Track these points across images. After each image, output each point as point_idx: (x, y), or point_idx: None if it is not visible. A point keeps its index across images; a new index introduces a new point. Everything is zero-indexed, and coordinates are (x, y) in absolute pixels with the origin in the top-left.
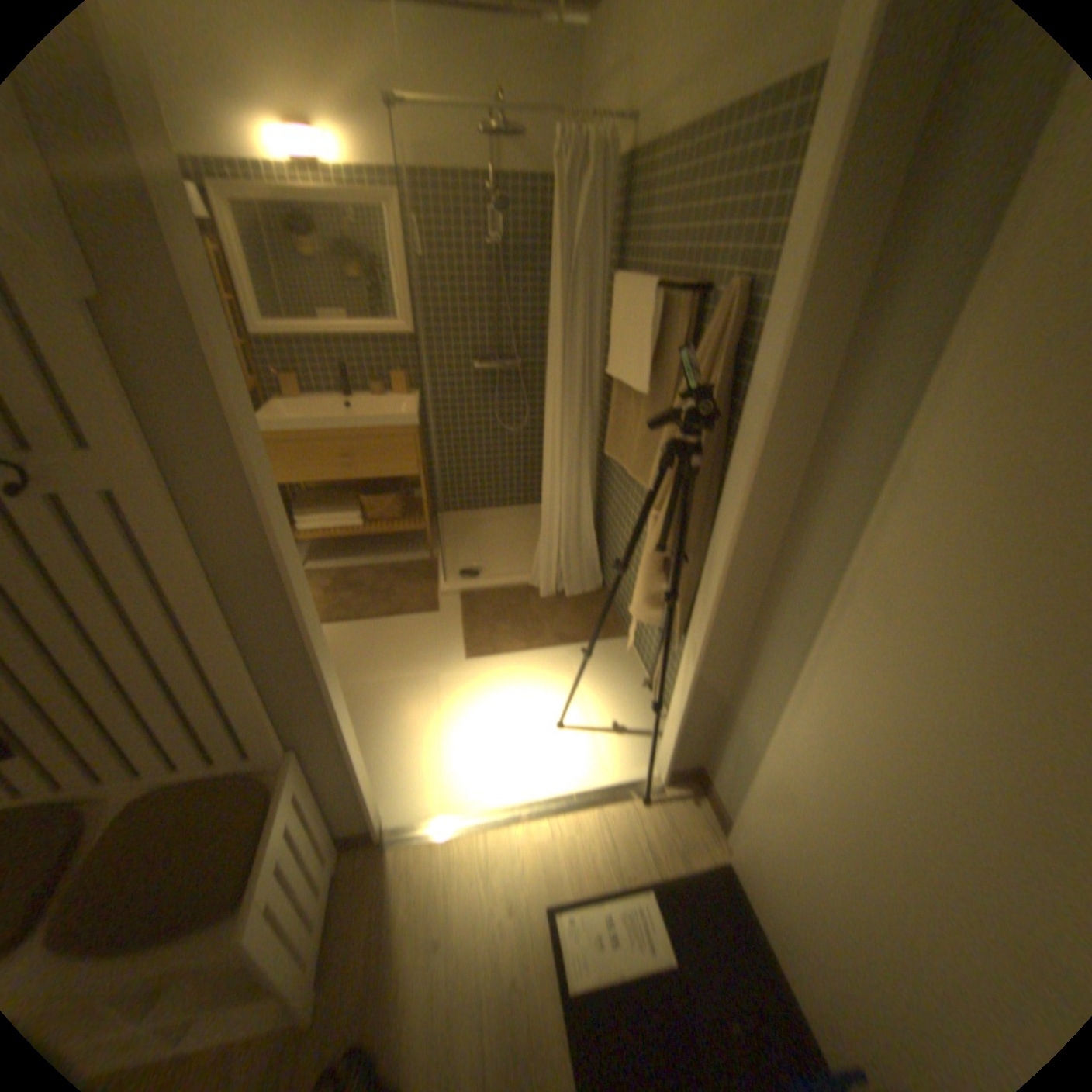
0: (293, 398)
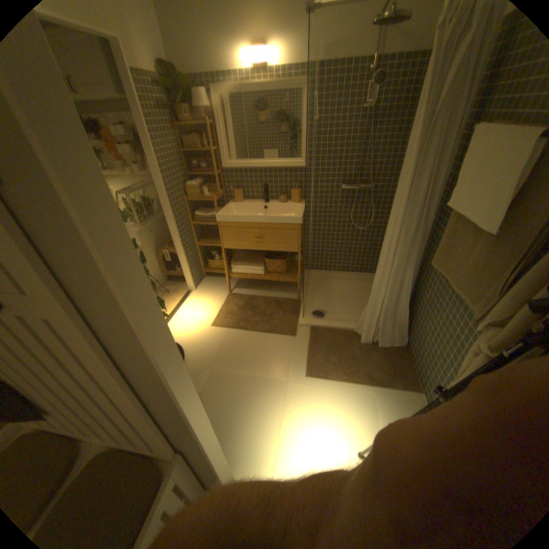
0: (242, 203)
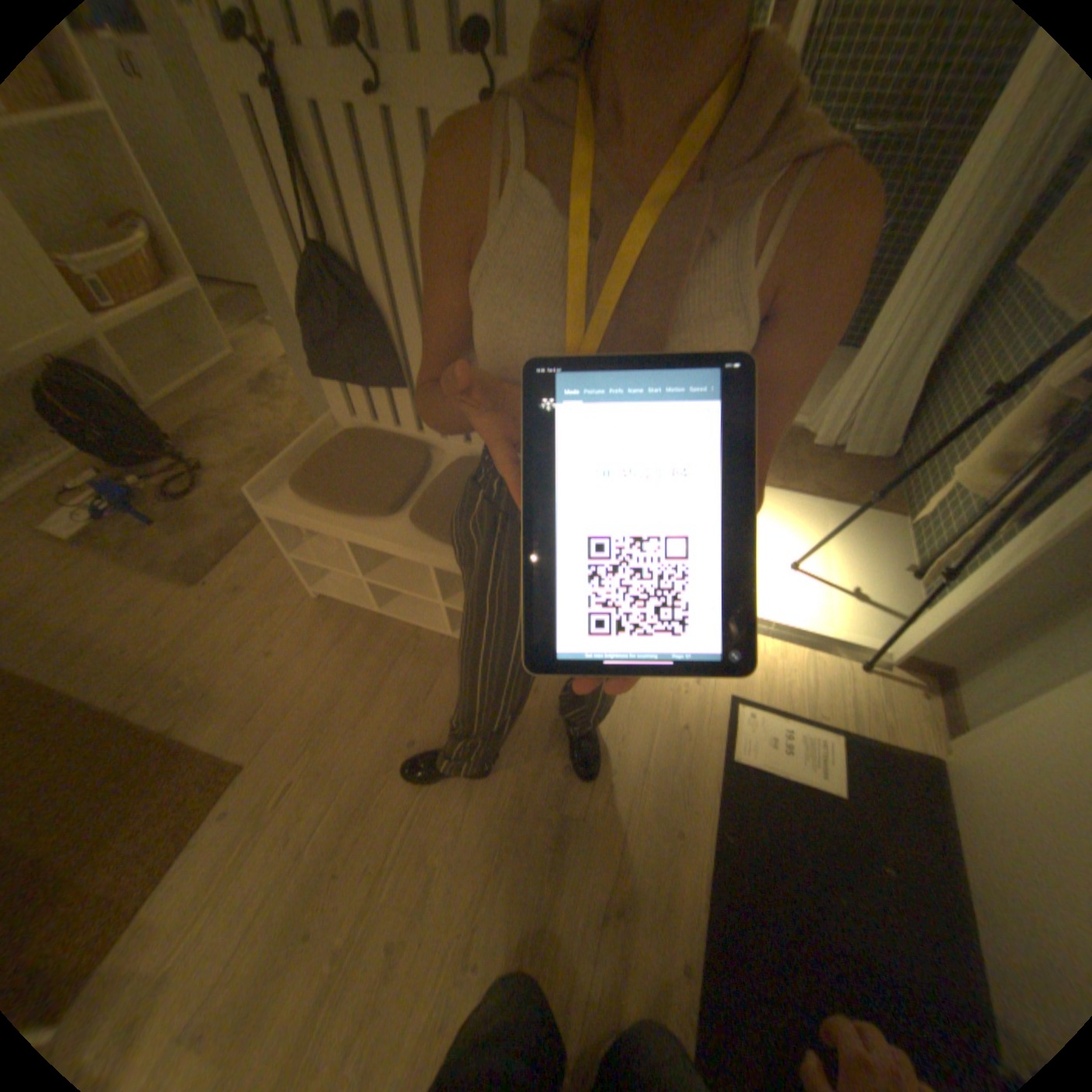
0: None
